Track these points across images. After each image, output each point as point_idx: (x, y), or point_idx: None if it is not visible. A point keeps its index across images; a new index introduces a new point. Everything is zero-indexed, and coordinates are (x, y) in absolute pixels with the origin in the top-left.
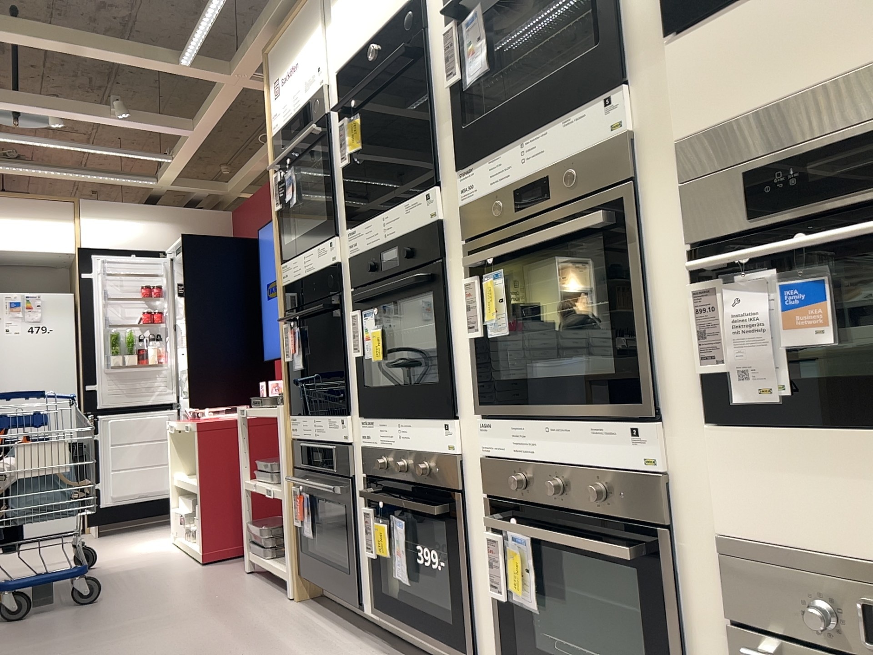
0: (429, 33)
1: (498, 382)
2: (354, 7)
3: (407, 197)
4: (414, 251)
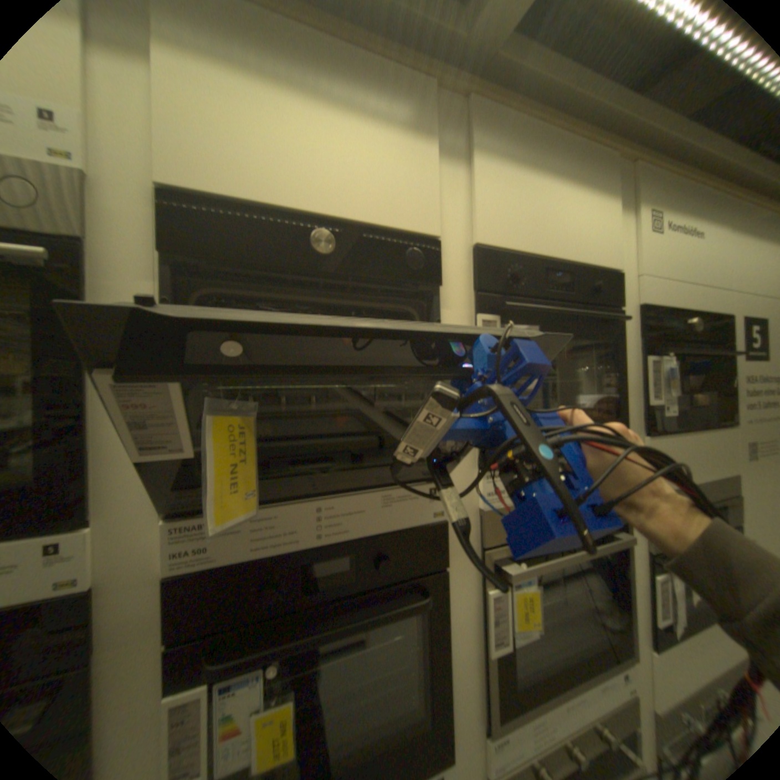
0: (445, 295)
1: (520, 693)
2: (268, 124)
3: (386, 485)
4: (388, 561)
